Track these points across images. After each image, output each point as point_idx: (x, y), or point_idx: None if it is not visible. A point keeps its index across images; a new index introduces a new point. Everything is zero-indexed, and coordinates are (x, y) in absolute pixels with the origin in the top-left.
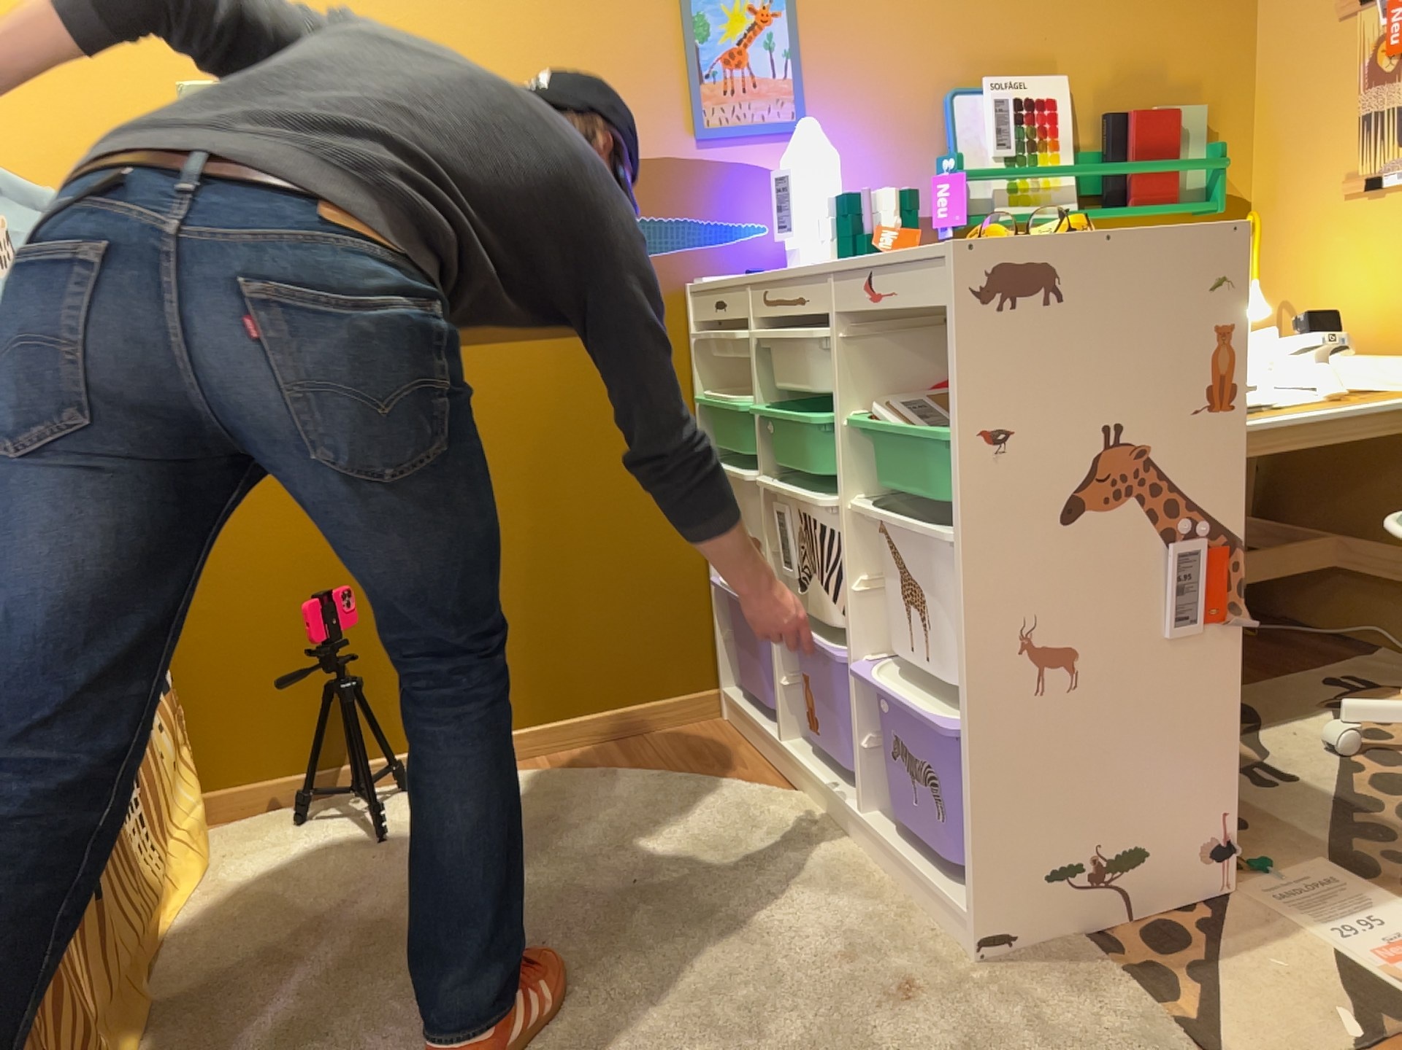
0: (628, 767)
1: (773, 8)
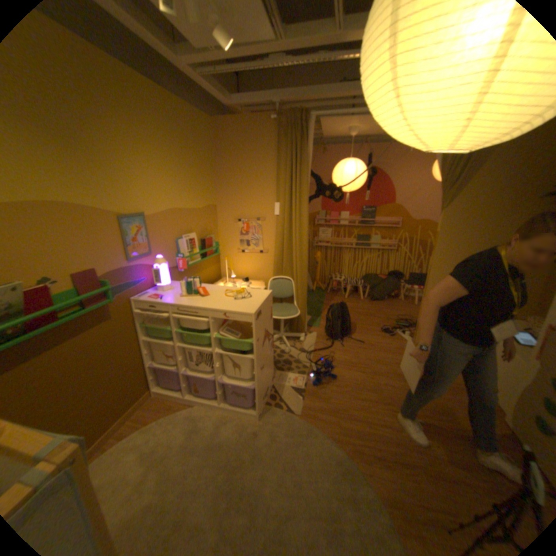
0: (142, 426)
1: (142, 226)
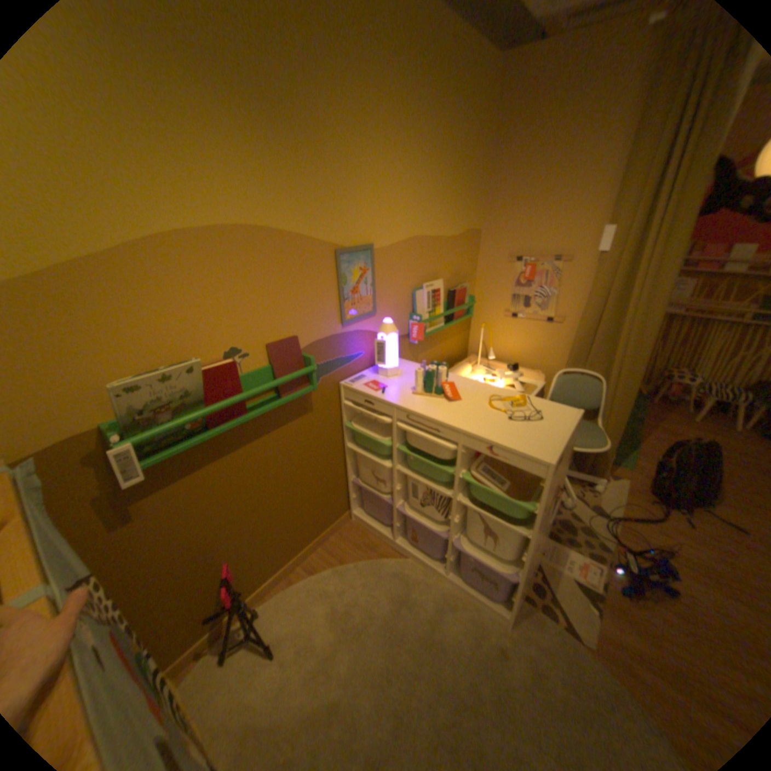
0: (336, 562)
1: (367, 266)
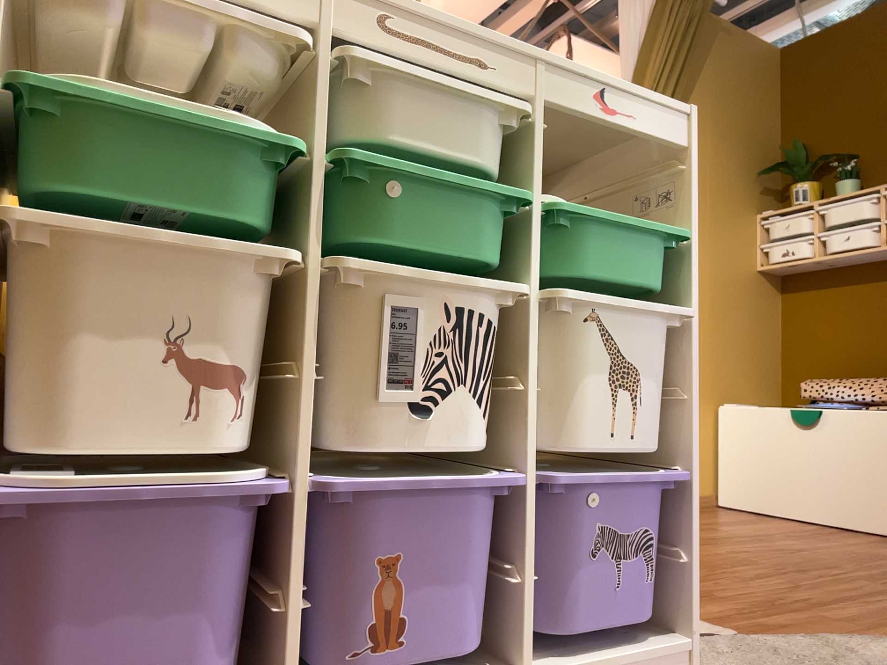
0: None
1: None
